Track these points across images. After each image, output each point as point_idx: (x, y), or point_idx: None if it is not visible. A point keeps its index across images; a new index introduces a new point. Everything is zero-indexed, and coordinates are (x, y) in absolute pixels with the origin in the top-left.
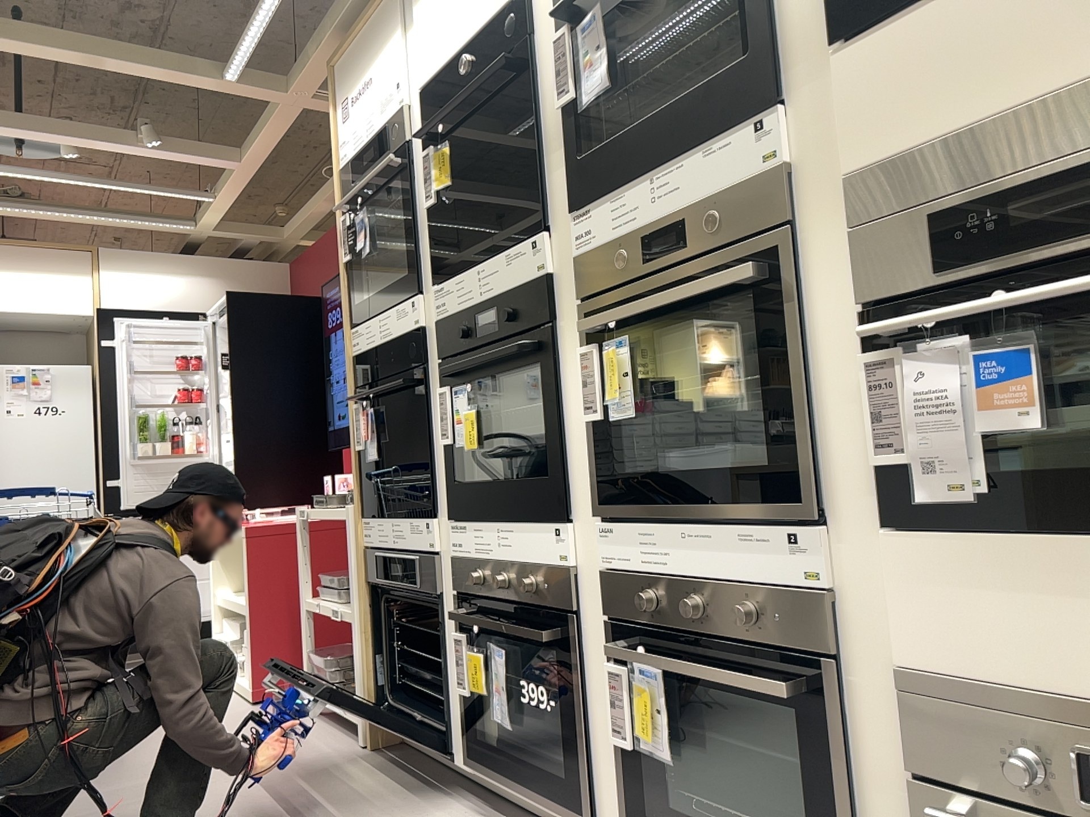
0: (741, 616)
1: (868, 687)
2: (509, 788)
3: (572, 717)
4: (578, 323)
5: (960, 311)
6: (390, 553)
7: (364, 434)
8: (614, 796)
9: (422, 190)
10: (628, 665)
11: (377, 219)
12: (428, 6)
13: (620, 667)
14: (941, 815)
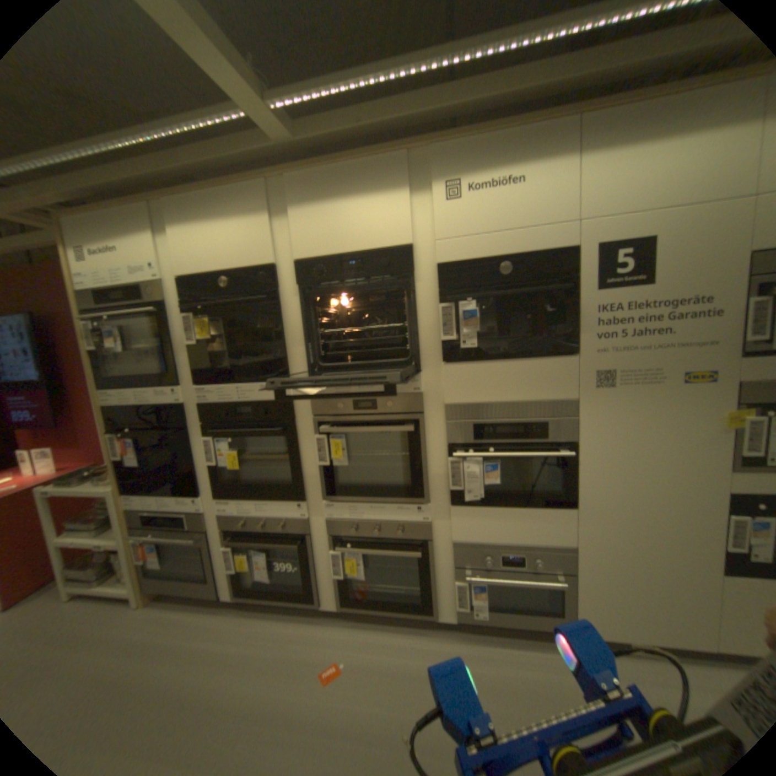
0: (398, 534)
1: (439, 548)
2: (260, 605)
3: (306, 573)
4: (319, 430)
5: (485, 456)
6: (150, 514)
7: (120, 454)
8: (328, 596)
9: (177, 333)
10: (339, 552)
11: (120, 332)
12: (183, 233)
13: (336, 553)
14: (462, 577)
